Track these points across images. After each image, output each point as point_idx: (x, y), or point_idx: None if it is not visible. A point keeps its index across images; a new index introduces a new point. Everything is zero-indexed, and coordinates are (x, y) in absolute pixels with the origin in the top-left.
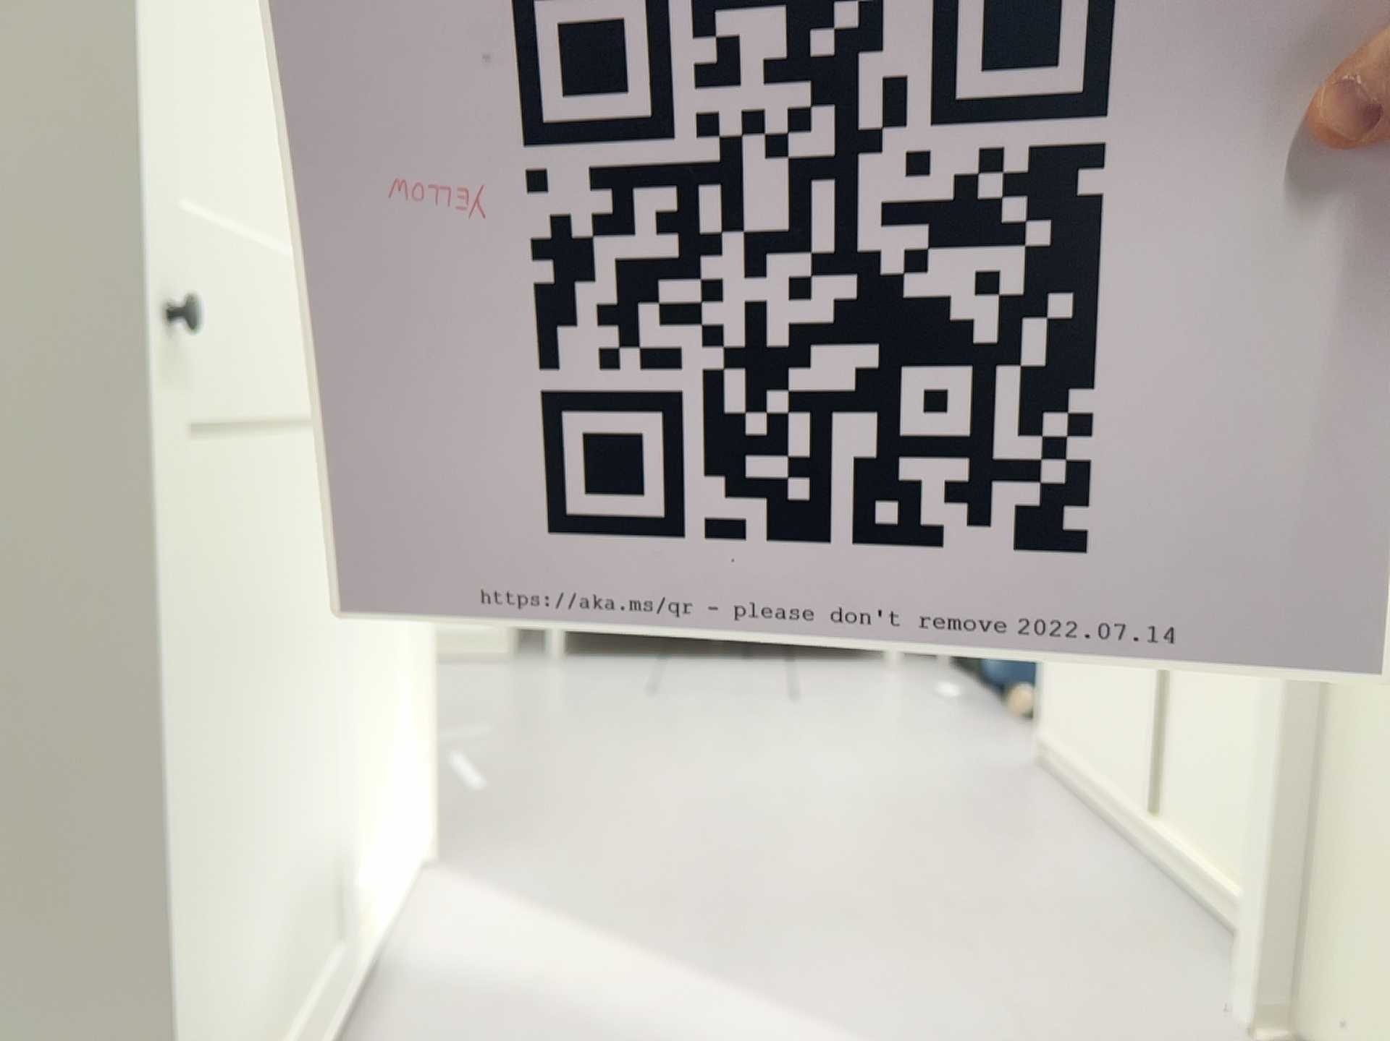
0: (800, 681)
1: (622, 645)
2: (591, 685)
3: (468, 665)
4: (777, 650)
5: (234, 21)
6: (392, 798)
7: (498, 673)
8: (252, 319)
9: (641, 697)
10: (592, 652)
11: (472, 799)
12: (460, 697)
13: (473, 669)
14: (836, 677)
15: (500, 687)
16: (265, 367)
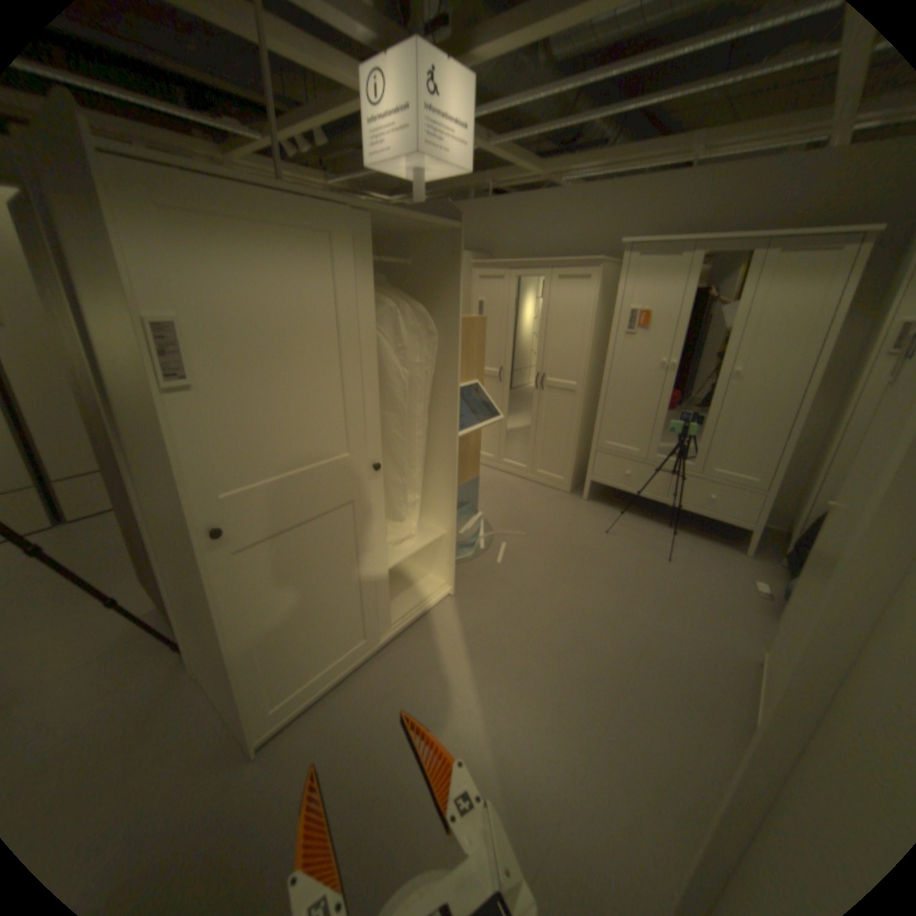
0: (684, 549)
1: (621, 497)
2: (587, 519)
3: (552, 491)
4: (694, 523)
5: (279, 407)
6: (432, 577)
7: (558, 499)
8: (295, 494)
9: (600, 533)
10: (605, 498)
11: (493, 567)
12: (534, 509)
13: (551, 495)
14: (706, 553)
15: (552, 508)
16: (307, 503)
